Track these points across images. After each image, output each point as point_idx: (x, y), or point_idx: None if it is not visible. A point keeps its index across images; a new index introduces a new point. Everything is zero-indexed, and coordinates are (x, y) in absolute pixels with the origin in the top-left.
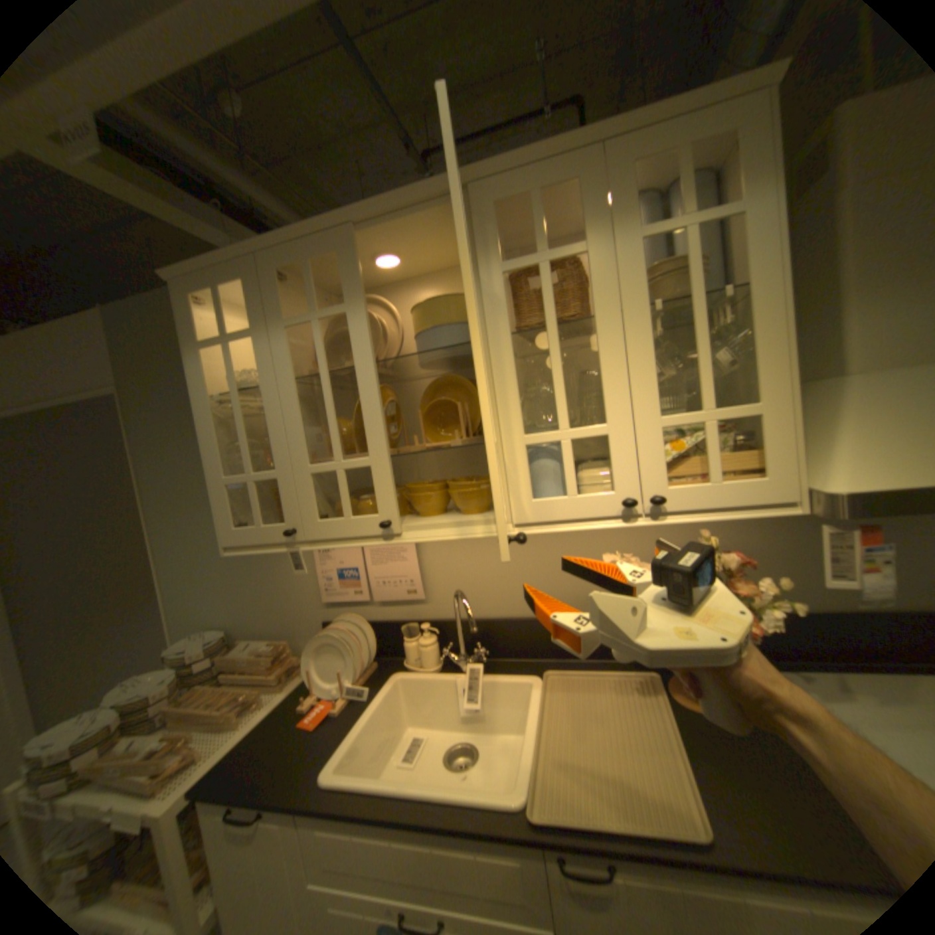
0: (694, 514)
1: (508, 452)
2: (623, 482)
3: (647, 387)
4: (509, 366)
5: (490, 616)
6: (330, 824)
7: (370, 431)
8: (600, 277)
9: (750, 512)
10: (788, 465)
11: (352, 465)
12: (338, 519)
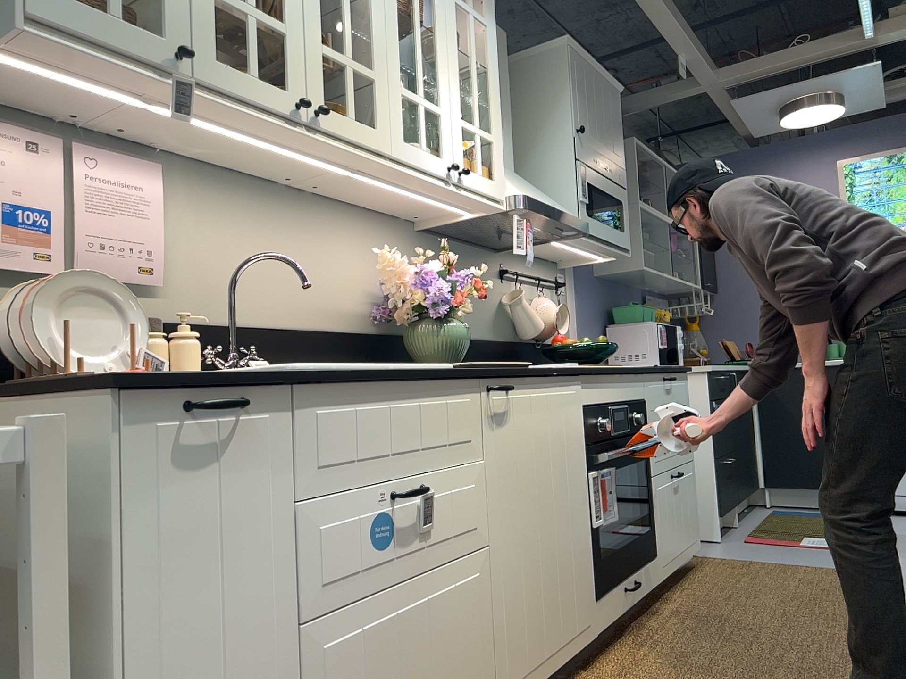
0: (471, 193)
1: (392, 94)
2: (447, 154)
3: (457, 96)
4: (396, 27)
5: (240, 324)
6: (333, 395)
7: (290, 0)
8: (440, 9)
9: (490, 201)
10: (502, 177)
11: (266, 22)
12: (241, 73)
